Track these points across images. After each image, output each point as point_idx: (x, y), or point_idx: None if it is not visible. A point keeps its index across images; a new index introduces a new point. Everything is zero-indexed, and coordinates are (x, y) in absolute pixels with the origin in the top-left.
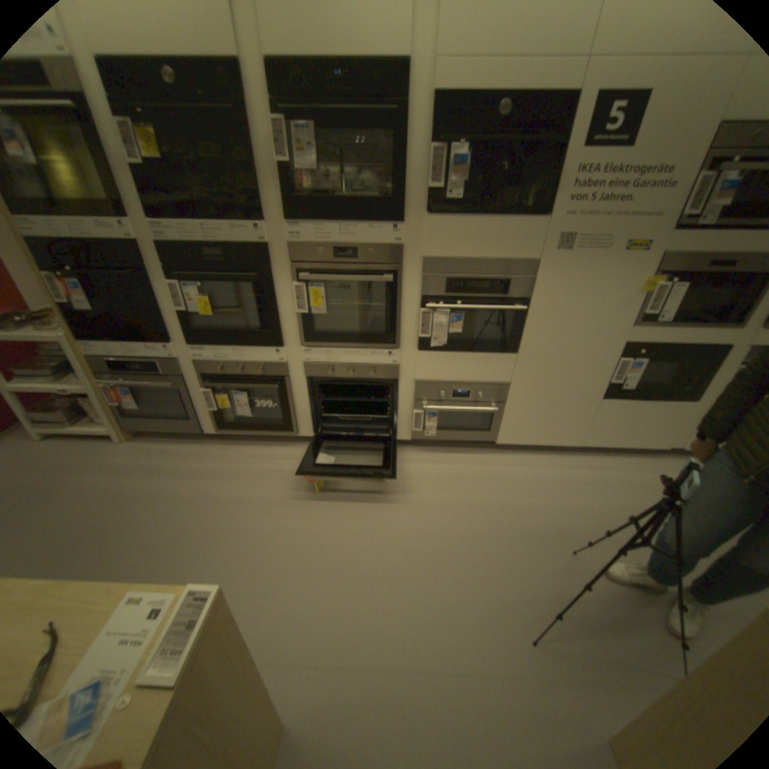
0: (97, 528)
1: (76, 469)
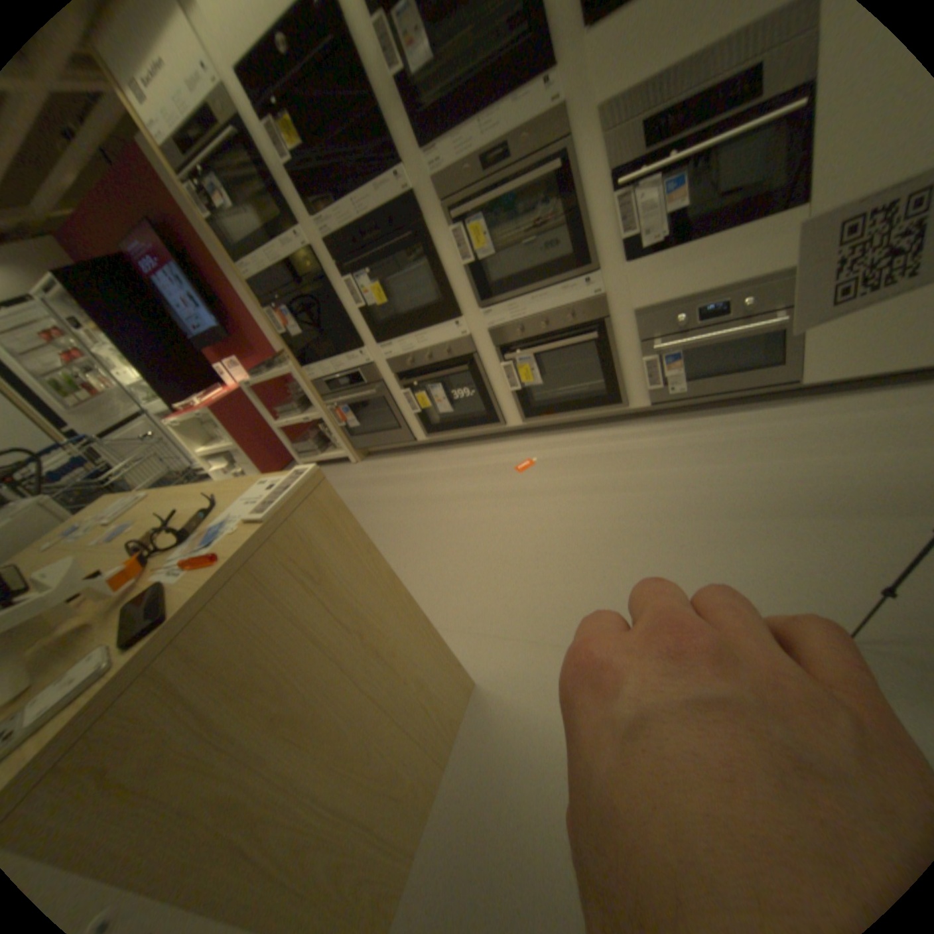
0: None
1: None
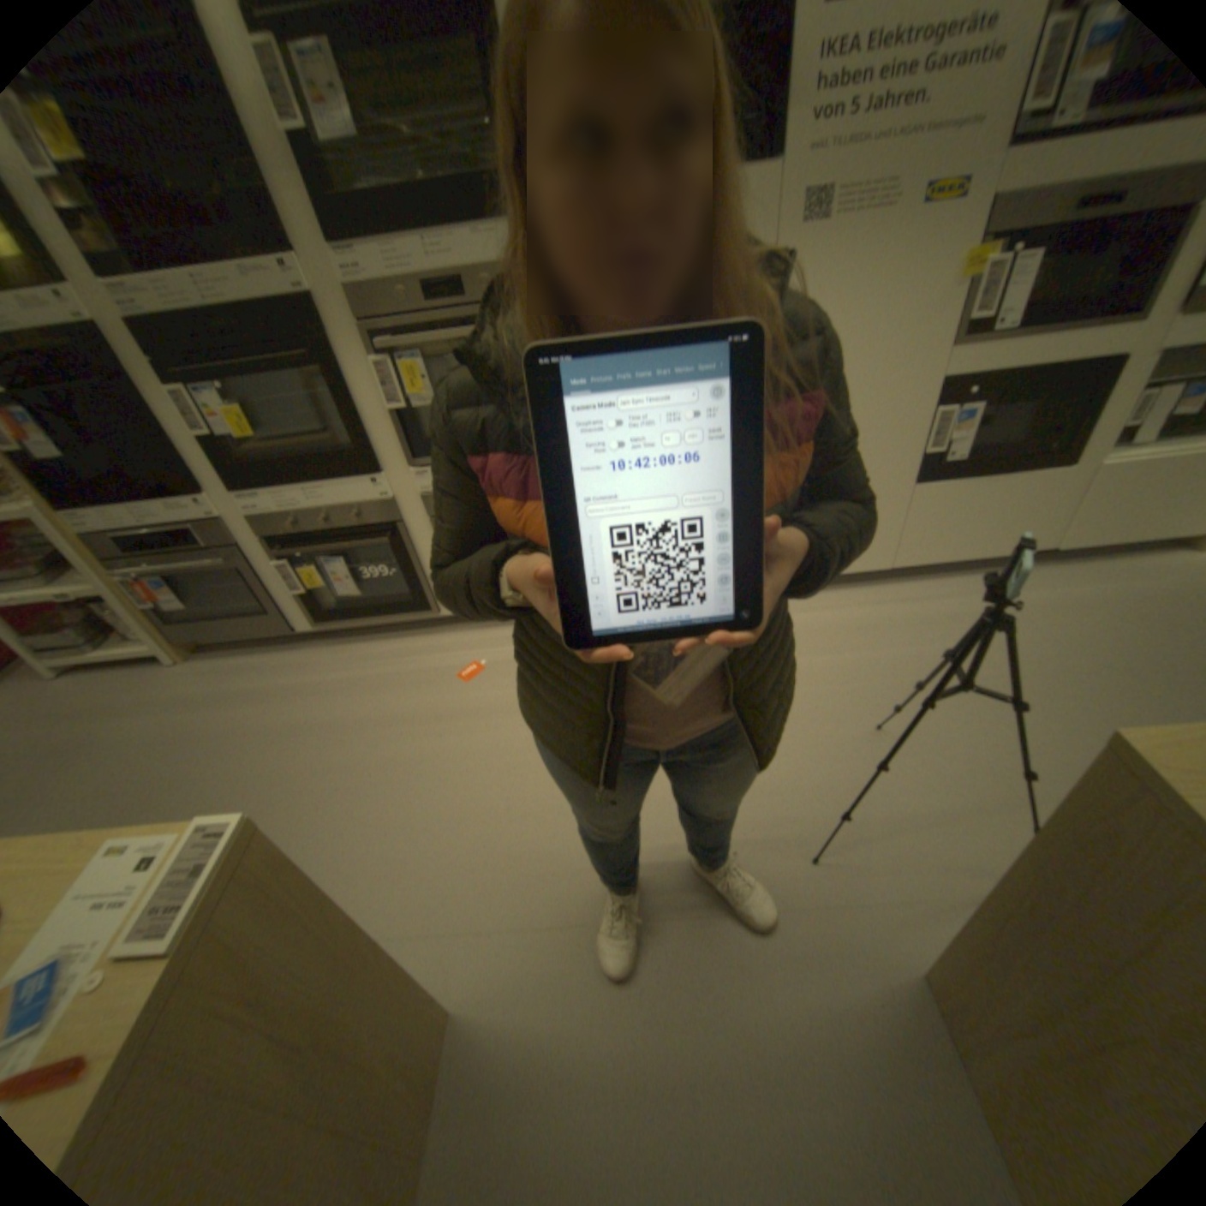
0: (155, 789)
1: (113, 712)
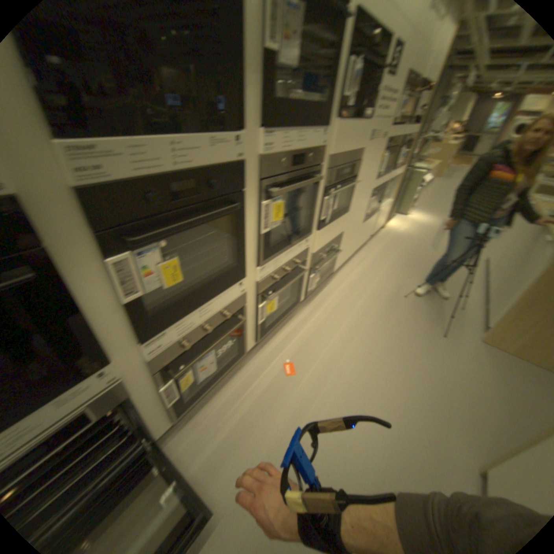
0: None
1: None
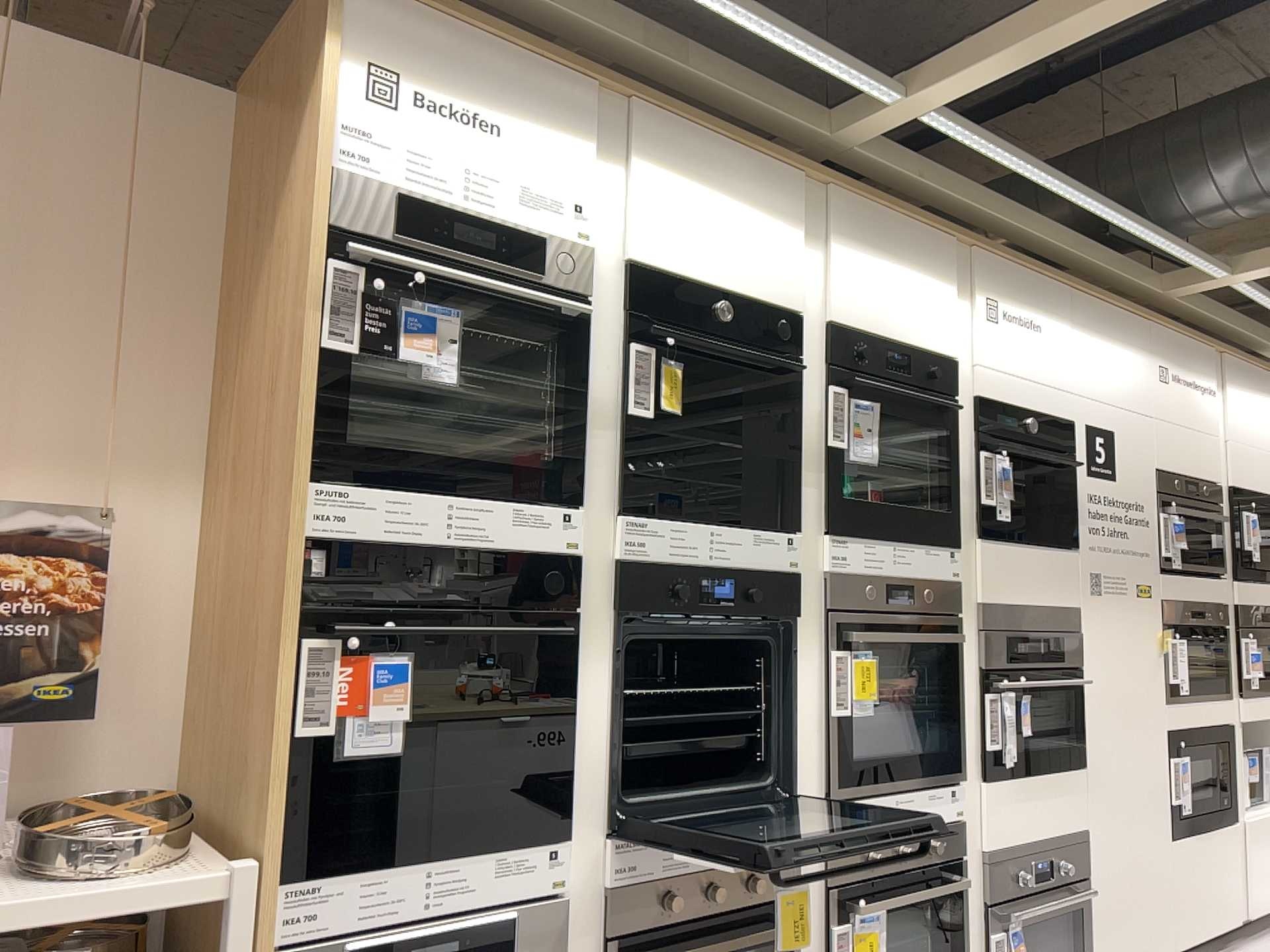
0: None
1: None
